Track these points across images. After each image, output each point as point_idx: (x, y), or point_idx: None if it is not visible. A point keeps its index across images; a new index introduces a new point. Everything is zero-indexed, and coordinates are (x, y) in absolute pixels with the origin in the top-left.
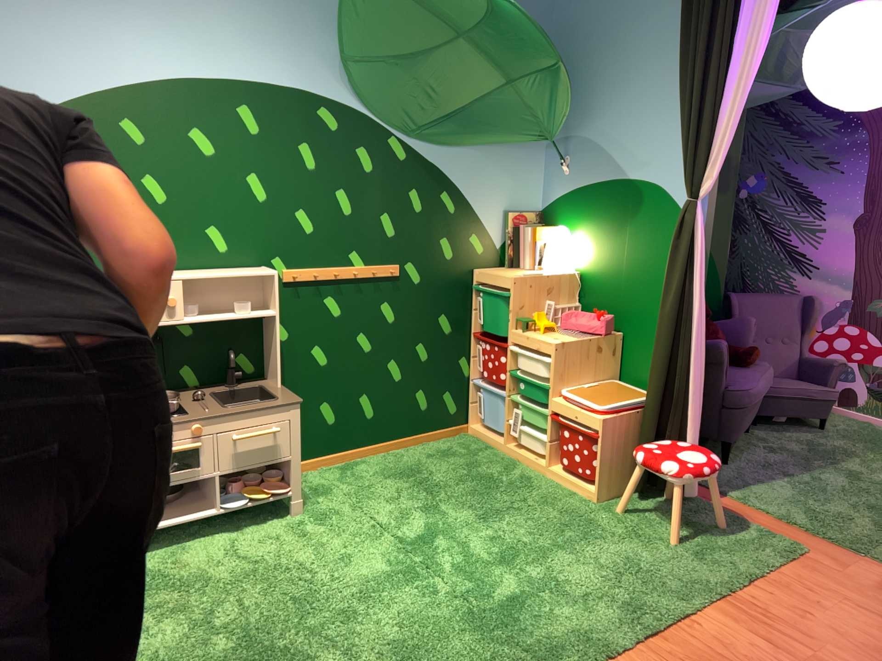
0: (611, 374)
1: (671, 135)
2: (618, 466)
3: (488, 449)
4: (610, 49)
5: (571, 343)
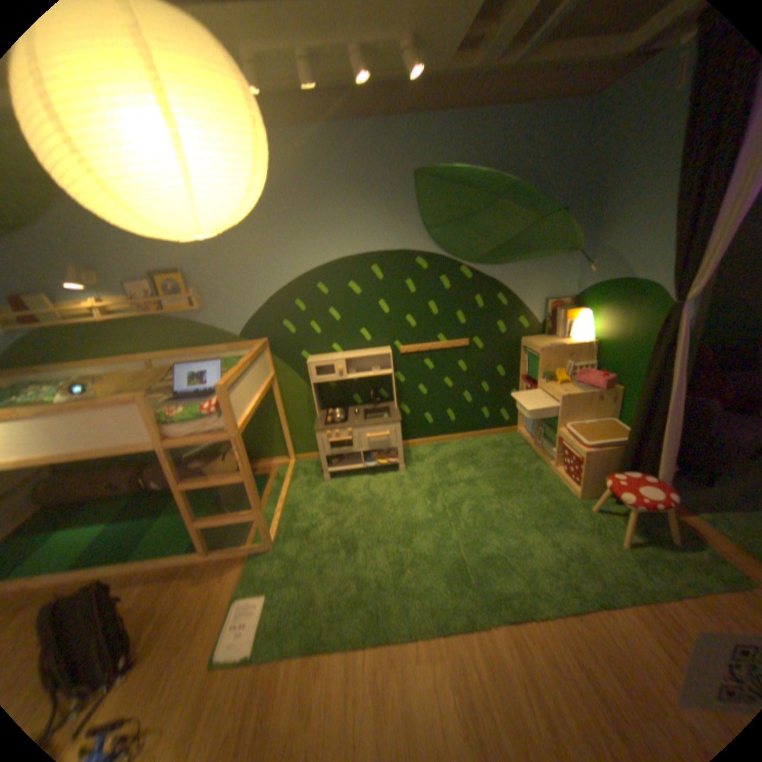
0: (611, 414)
1: (672, 245)
2: (600, 481)
3: (524, 446)
4: (630, 177)
5: (575, 396)
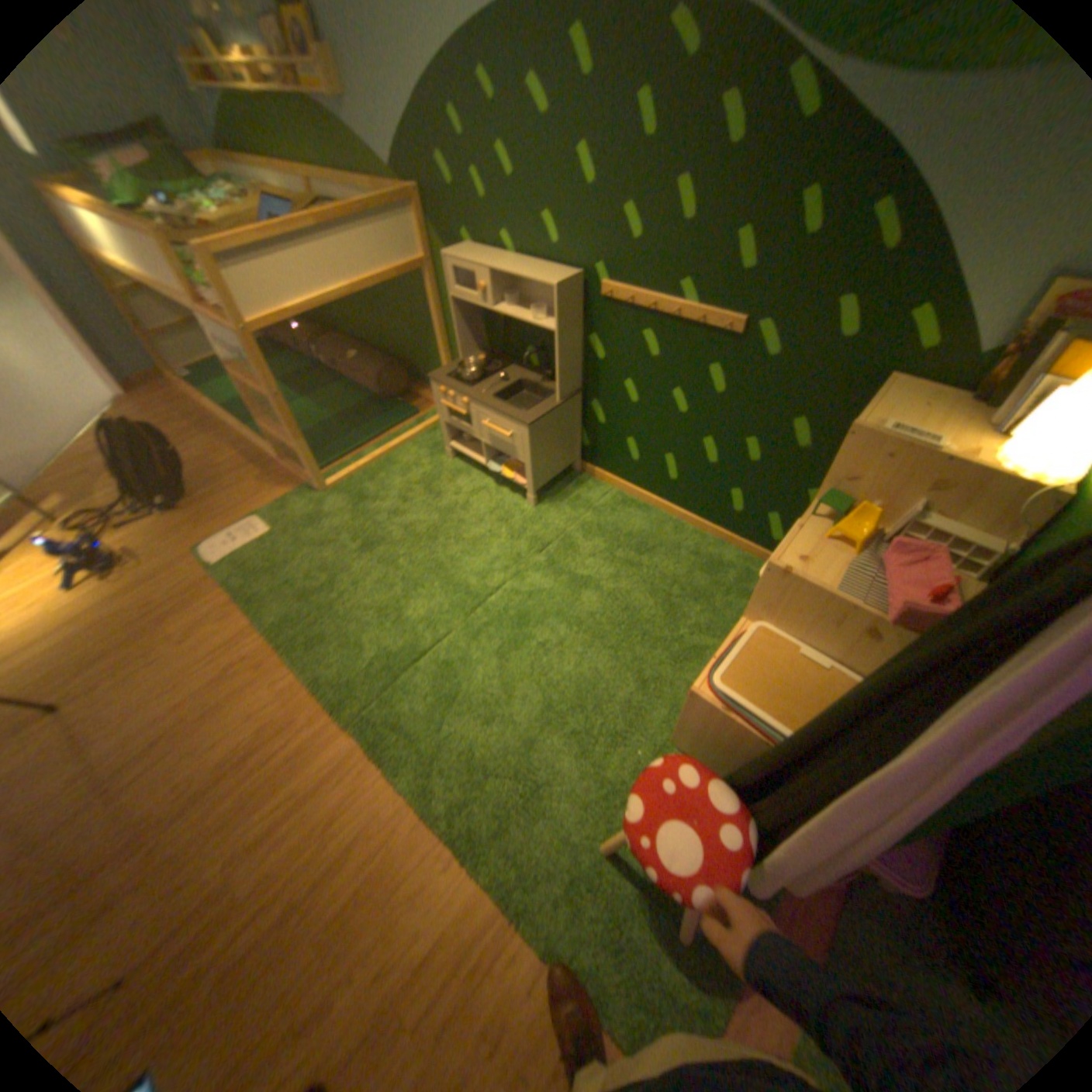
0: None
1: None
2: (710, 753)
3: None
4: None
5: (802, 583)
